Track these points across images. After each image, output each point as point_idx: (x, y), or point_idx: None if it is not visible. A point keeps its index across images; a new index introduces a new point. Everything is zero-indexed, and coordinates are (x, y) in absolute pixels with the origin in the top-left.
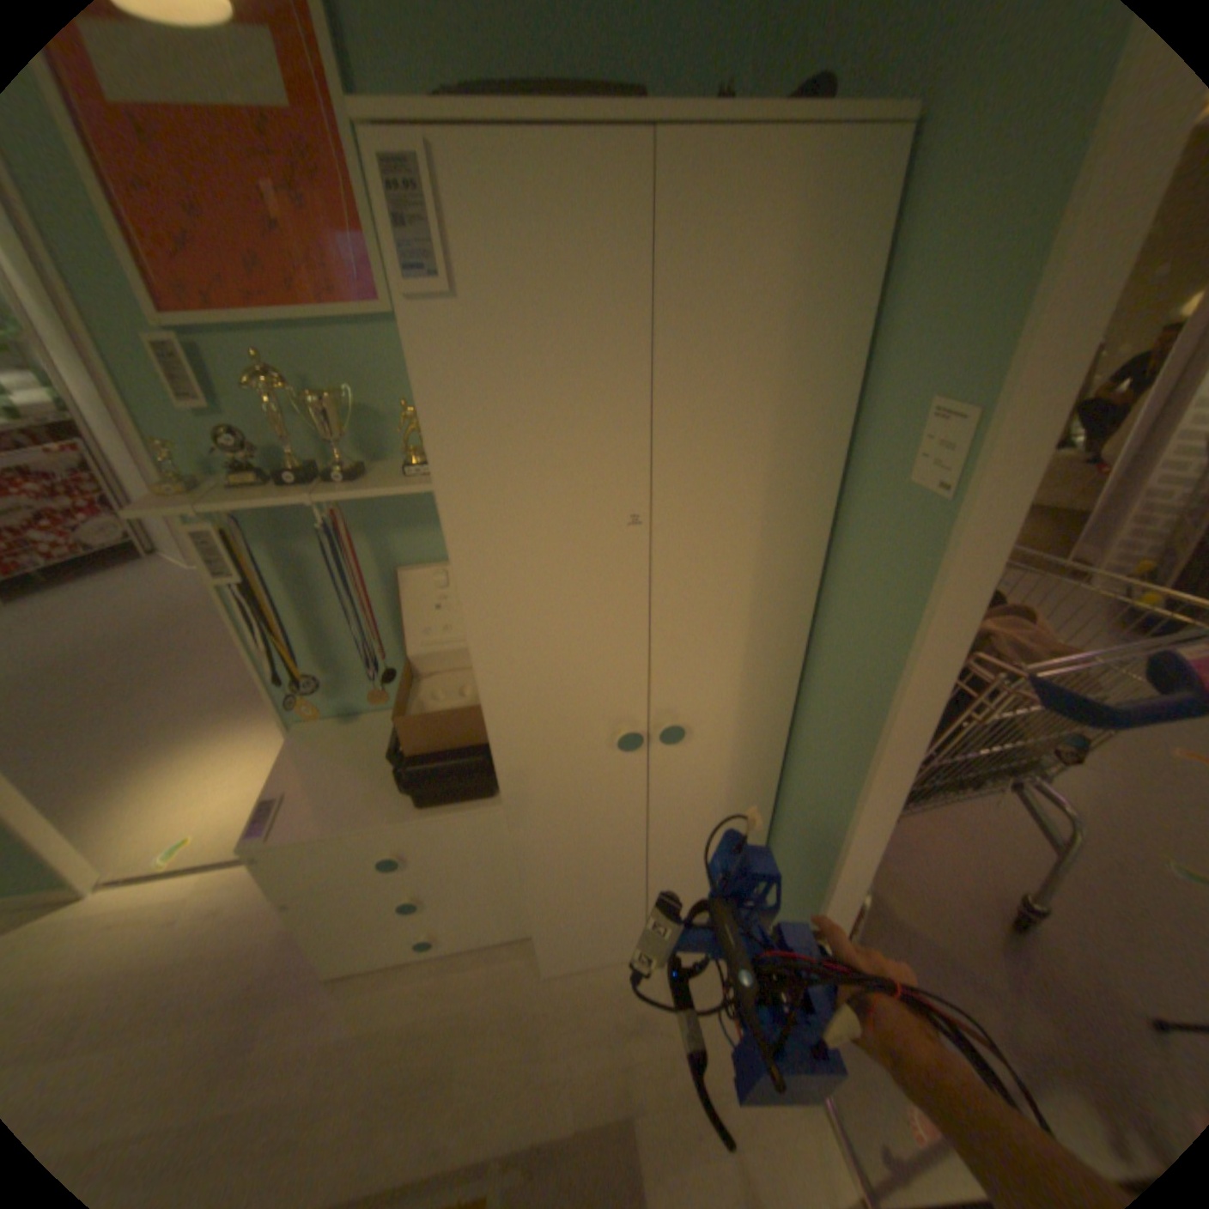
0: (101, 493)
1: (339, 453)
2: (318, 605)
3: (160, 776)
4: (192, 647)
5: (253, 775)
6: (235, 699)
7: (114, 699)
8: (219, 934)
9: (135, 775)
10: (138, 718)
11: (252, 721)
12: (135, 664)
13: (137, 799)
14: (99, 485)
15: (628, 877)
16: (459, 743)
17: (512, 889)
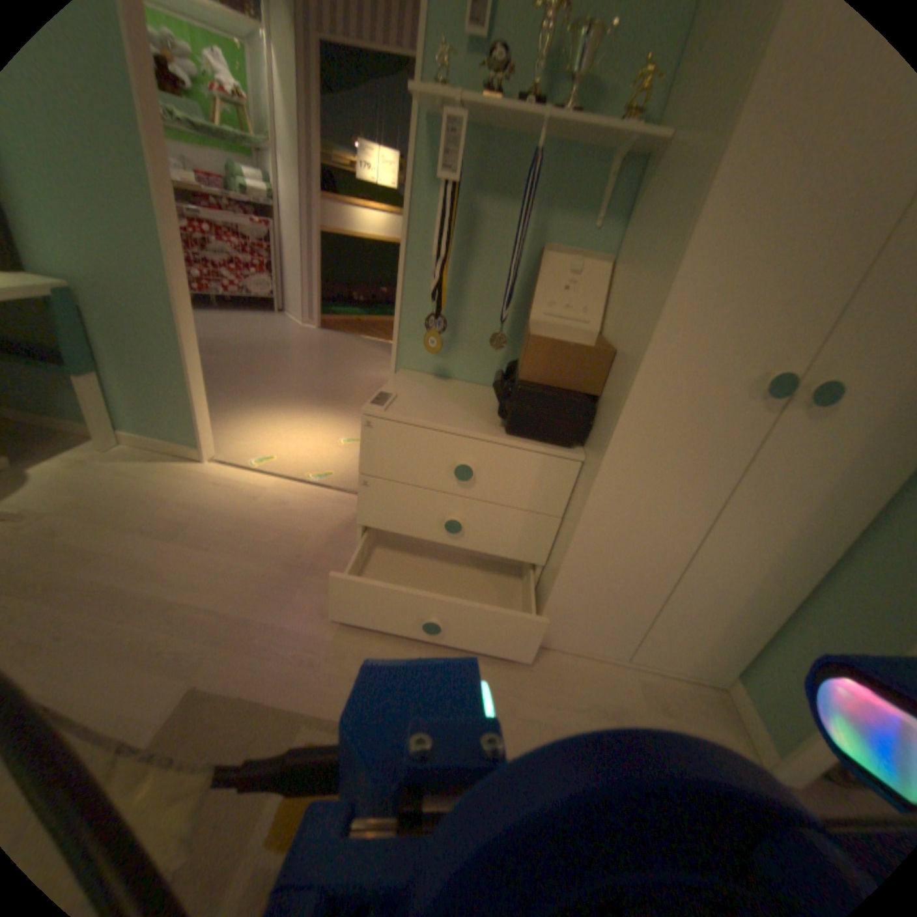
0: (269, 261)
1: (575, 97)
2: (470, 265)
3: (263, 420)
4: (296, 363)
5: (323, 440)
6: (319, 397)
7: (243, 373)
8: (285, 517)
9: (247, 414)
10: (255, 386)
11: (328, 412)
12: (259, 360)
13: (246, 426)
14: (269, 256)
15: (668, 566)
16: (567, 385)
17: (537, 553)
